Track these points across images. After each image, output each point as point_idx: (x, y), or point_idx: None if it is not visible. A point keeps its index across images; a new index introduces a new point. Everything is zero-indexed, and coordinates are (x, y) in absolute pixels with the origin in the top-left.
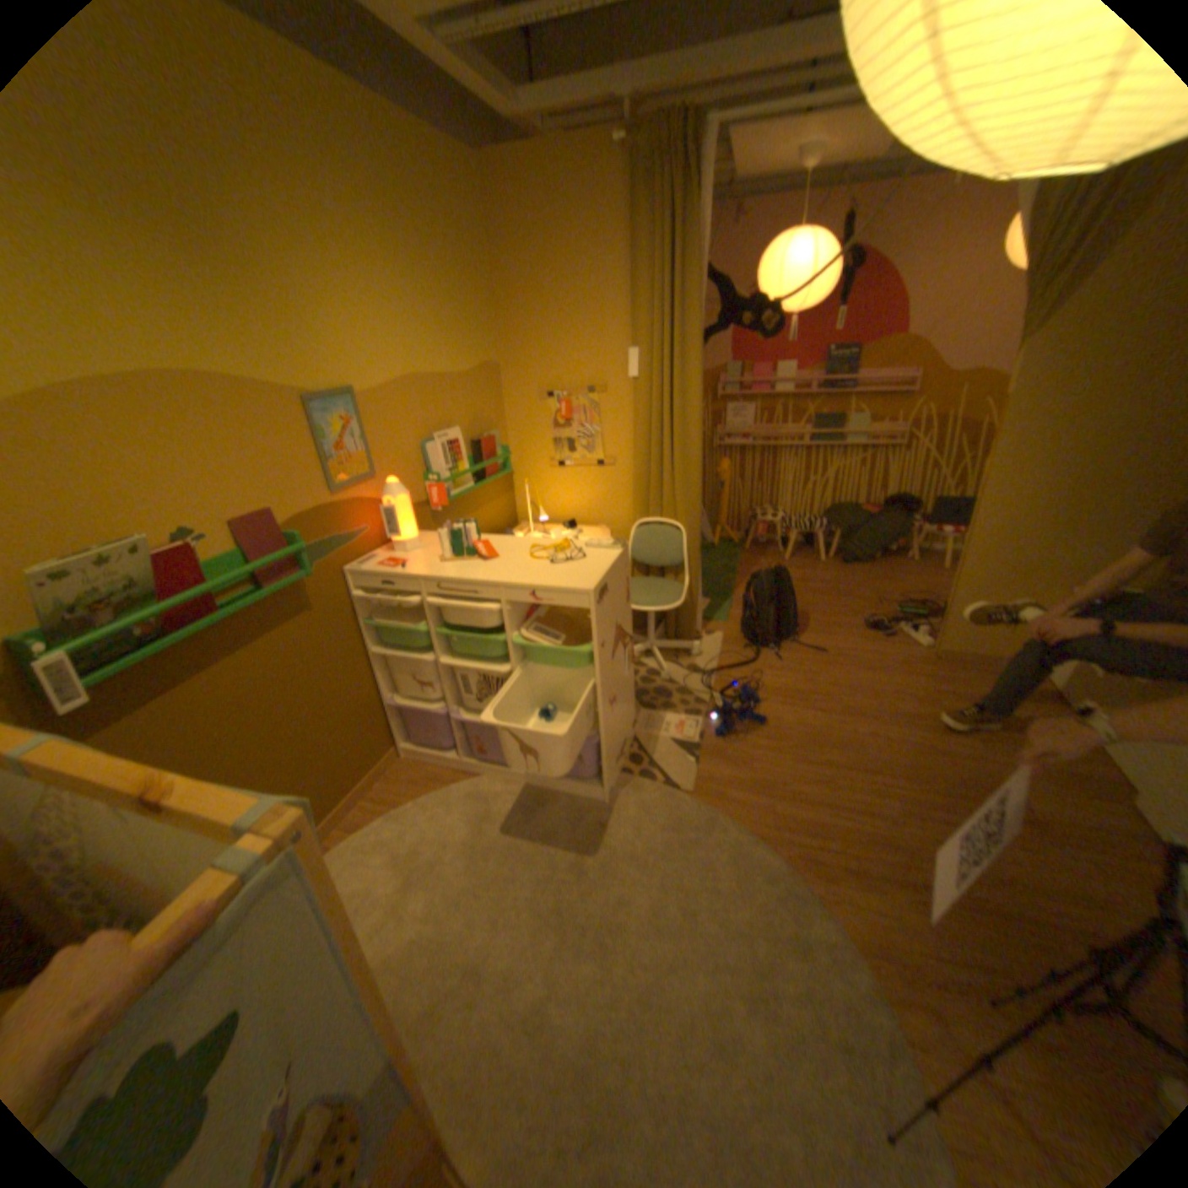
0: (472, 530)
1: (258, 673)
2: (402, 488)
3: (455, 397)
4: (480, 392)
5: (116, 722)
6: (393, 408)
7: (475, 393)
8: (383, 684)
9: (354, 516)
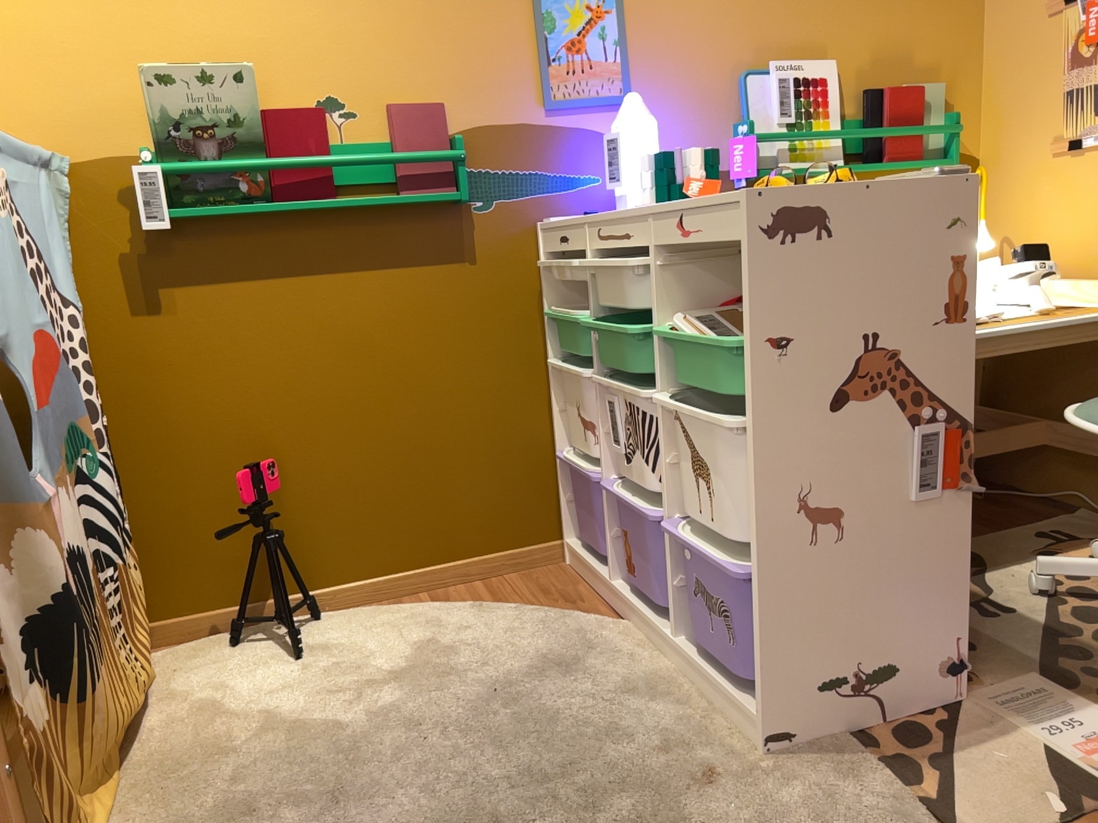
0: (691, 156)
1: (377, 308)
2: (639, 107)
3: (843, 9)
4: (912, 9)
5: (211, 281)
6: (693, 8)
7: (898, 9)
8: (561, 421)
9: (576, 152)
